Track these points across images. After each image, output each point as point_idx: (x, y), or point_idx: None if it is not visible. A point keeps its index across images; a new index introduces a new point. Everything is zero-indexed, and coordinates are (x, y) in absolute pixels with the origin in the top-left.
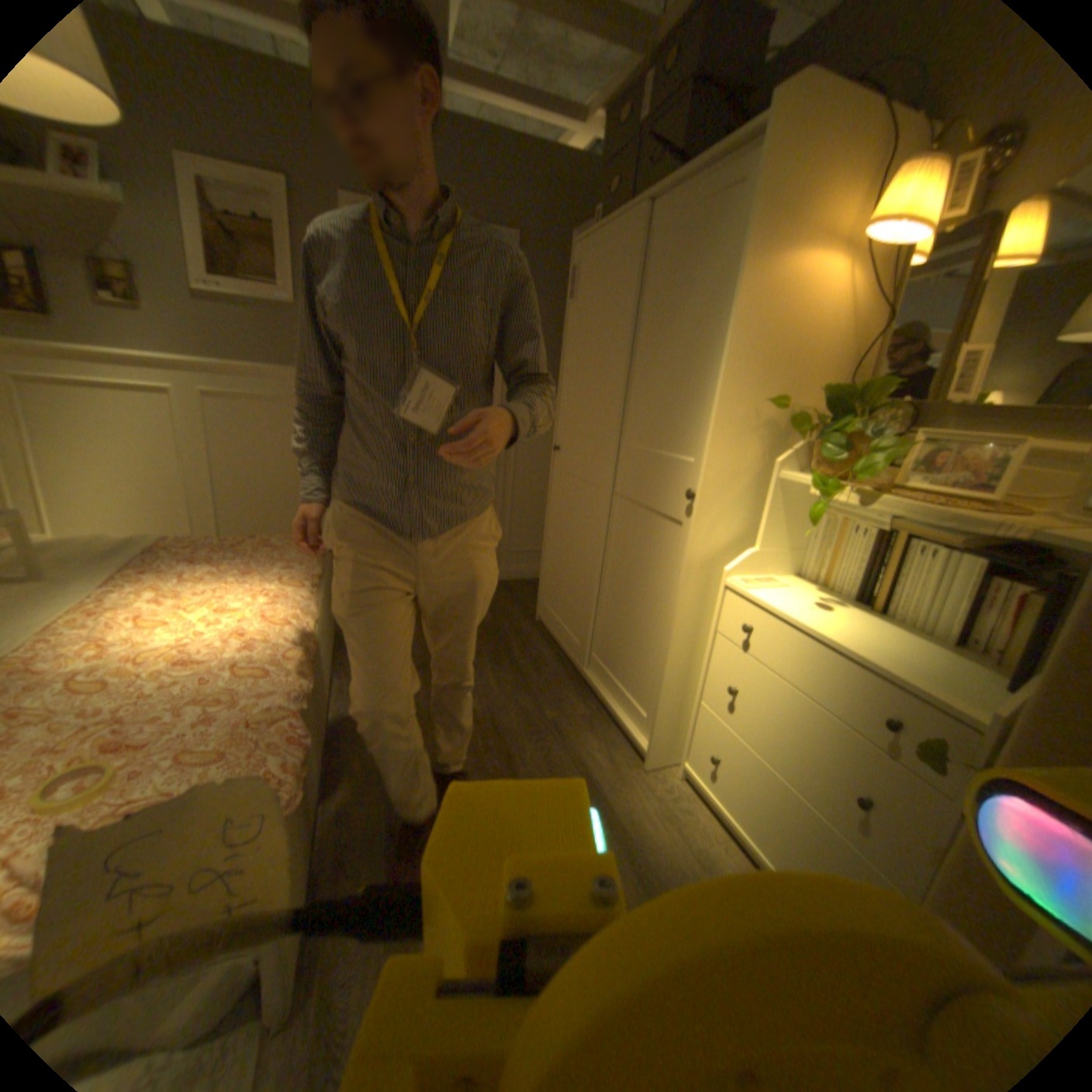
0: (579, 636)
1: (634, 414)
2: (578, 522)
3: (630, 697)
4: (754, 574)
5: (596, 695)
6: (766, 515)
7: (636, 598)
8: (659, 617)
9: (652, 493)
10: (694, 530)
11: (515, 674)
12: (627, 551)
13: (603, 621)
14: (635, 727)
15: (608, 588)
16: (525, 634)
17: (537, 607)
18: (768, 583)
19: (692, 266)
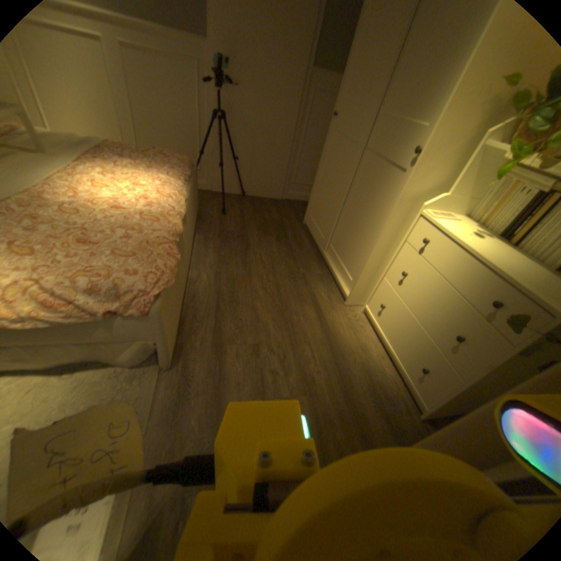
0: (325, 234)
1: (396, 87)
2: (339, 166)
3: (346, 269)
4: (441, 210)
5: (328, 266)
6: (464, 172)
7: (363, 216)
8: (374, 228)
9: (392, 148)
10: (413, 175)
11: (287, 248)
12: (365, 186)
13: (341, 227)
14: (345, 284)
15: (348, 209)
16: (296, 229)
17: (305, 216)
18: (448, 216)
19: None
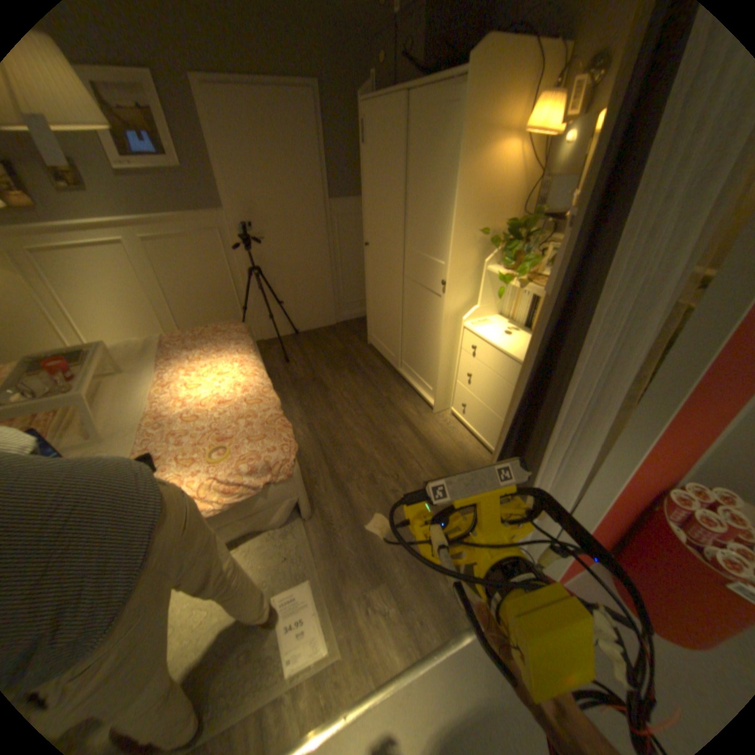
0: (394, 352)
1: (411, 230)
2: (386, 290)
3: (423, 381)
4: (477, 318)
5: (406, 381)
6: (483, 286)
7: (421, 333)
8: (434, 342)
9: (425, 278)
10: (446, 301)
11: (363, 377)
12: (415, 308)
13: (406, 344)
14: (427, 394)
15: (407, 327)
16: (364, 353)
17: (367, 335)
18: (484, 322)
19: (435, 145)
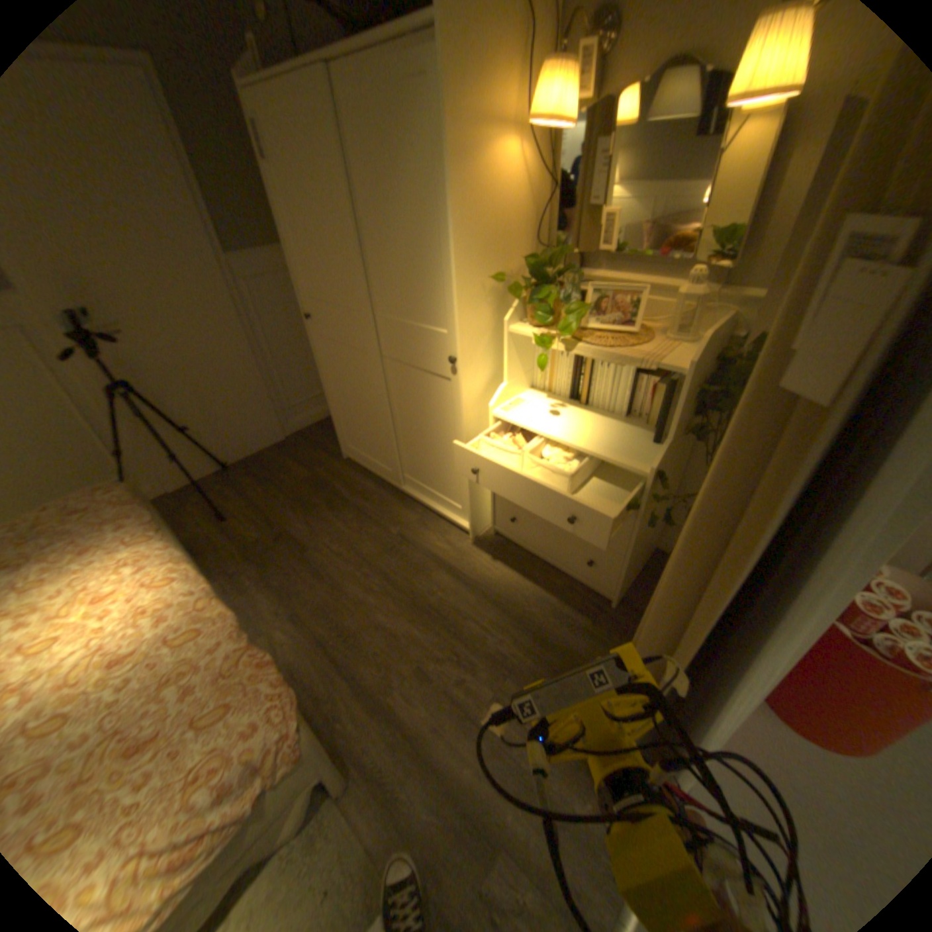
0: (390, 465)
1: (380, 288)
2: (357, 380)
3: (446, 498)
4: (508, 401)
5: (419, 501)
6: (504, 354)
7: (429, 433)
8: (452, 444)
9: (419, 356)
10: (463, 386)
11: (355, 512)
12: (411, 400)
13: (407, 451)
14: (456, 515)
15: (403, 428)
16: (344, 474)
17: (340, 446)
18: (518, 405)
19: (394, 152)
